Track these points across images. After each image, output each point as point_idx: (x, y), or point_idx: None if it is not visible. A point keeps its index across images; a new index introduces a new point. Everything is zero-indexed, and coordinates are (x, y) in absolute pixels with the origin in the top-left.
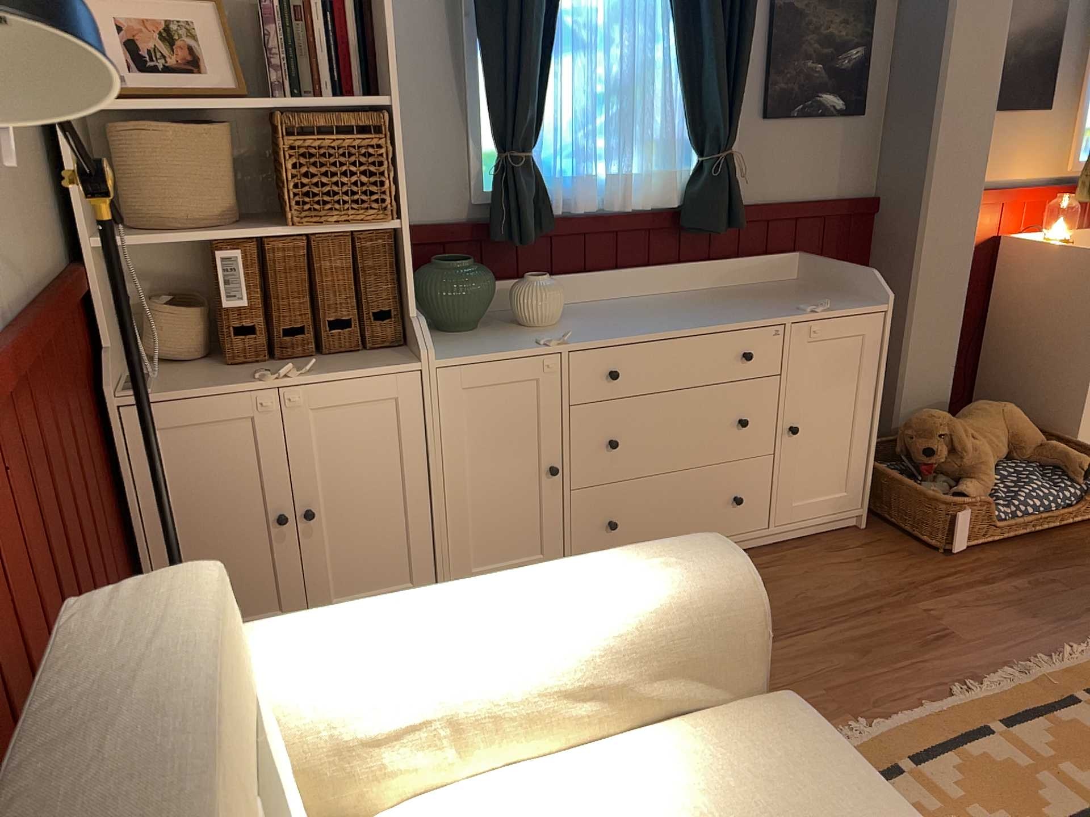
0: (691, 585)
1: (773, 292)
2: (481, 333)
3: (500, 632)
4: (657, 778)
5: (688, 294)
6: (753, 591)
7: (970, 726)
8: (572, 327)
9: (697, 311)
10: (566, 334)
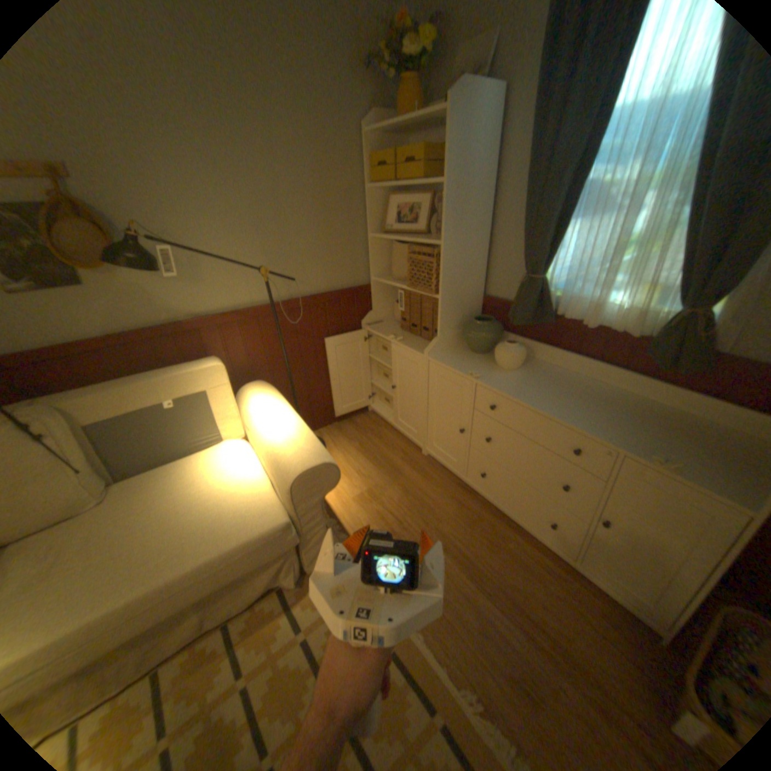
0: (287, 460)
1: (706, 437)
2: (475, 357)
3: (264, 426)
4: (245, 487)
5: (638, 400)
6: (295, 481)
7: (435, 698)
8: (509, 375)
9: (592, 408)
10: (482, 374)
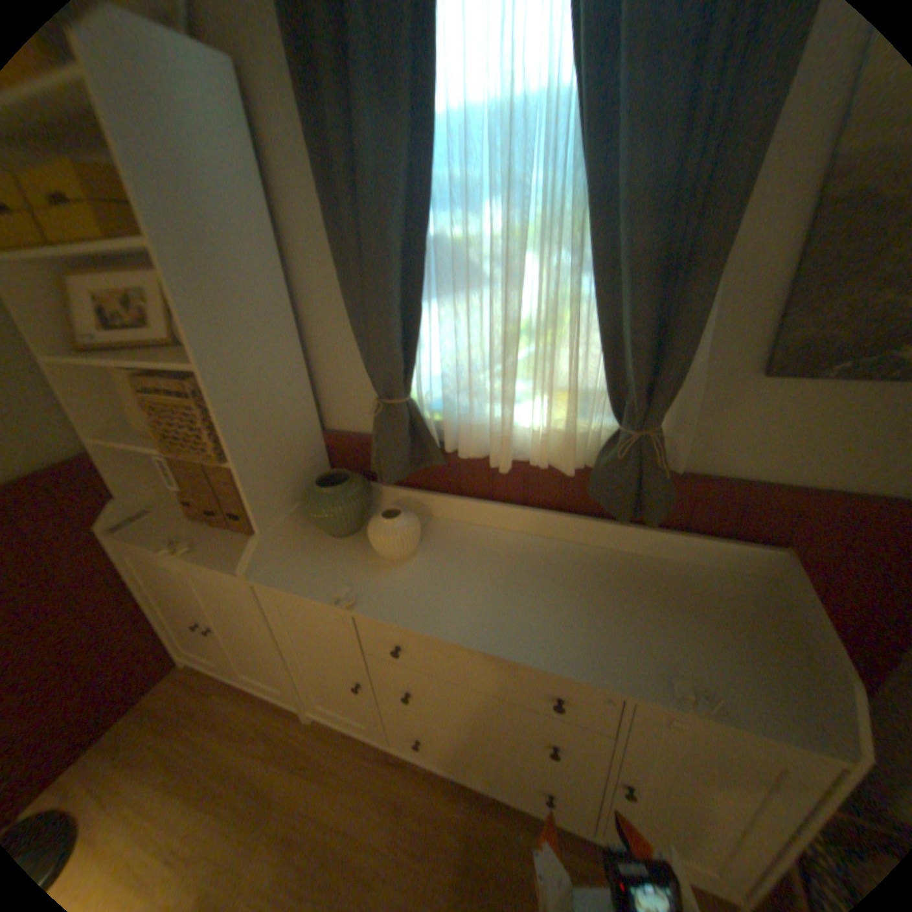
0: None
1: (700, 601)
2: (340, 546)
3: None
4: None
5: (593, 556)
6: None
7: None
8: (405, 573)
9: (549, 602)
10: (359, 596)
